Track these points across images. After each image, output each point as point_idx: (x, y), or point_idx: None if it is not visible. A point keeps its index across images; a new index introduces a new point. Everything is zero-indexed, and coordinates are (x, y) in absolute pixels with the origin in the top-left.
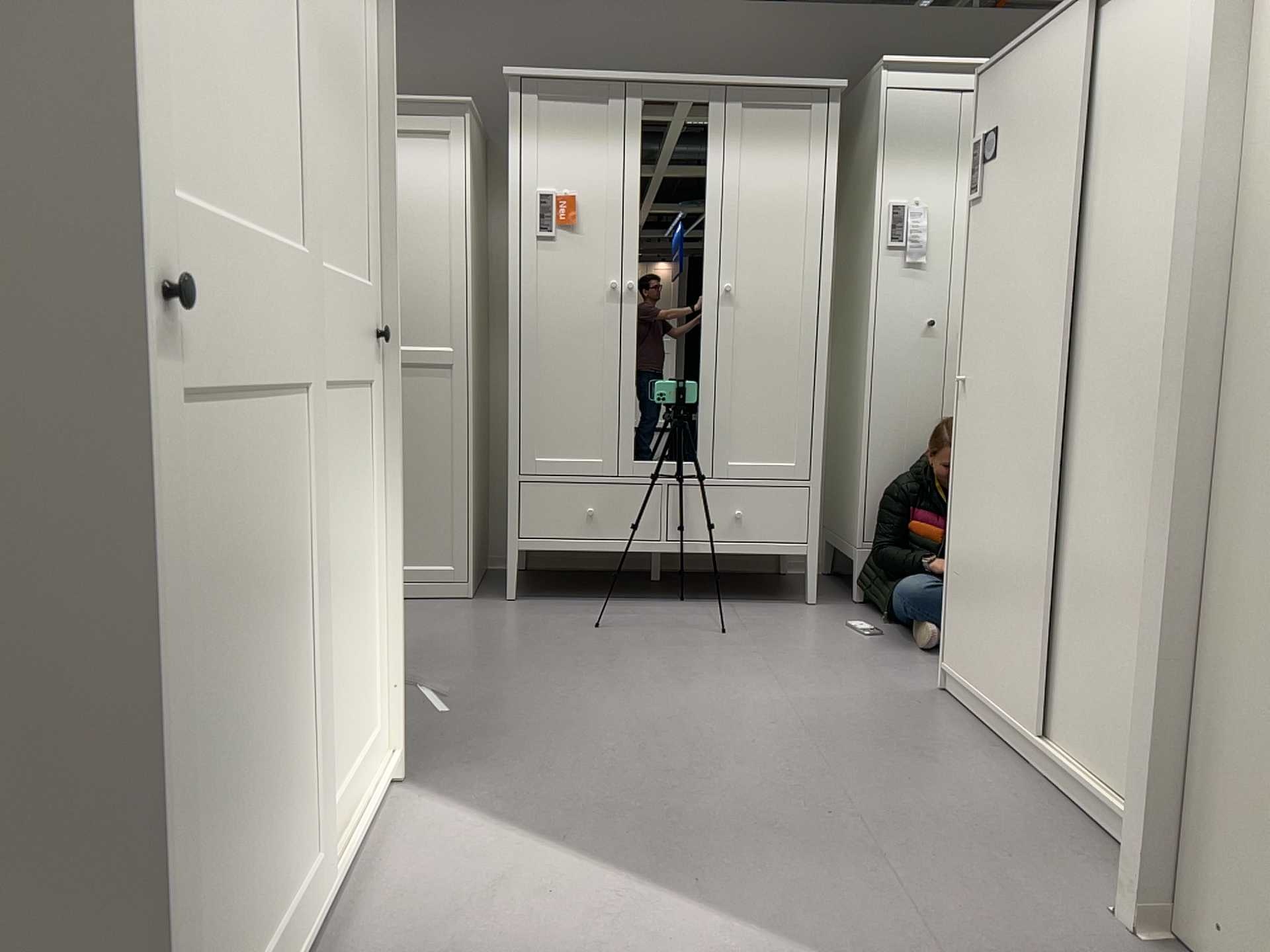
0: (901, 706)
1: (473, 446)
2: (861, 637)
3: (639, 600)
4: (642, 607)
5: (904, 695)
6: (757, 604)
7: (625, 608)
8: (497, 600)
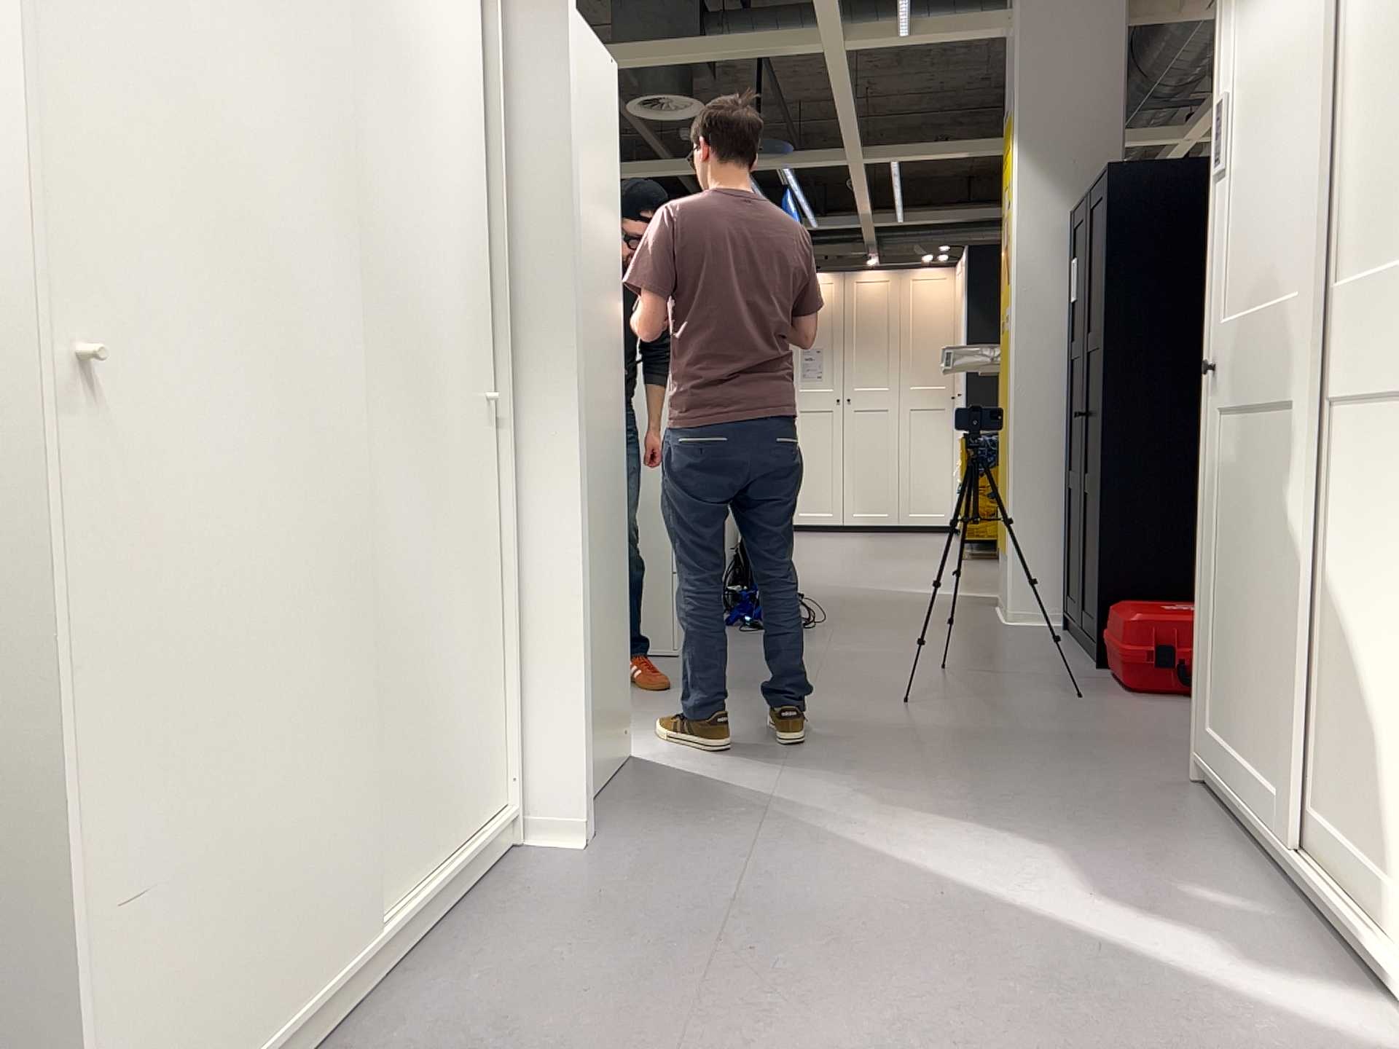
0: None
1: None
2: None
3: None
4: None
5: None
6: None
7: None
8: None
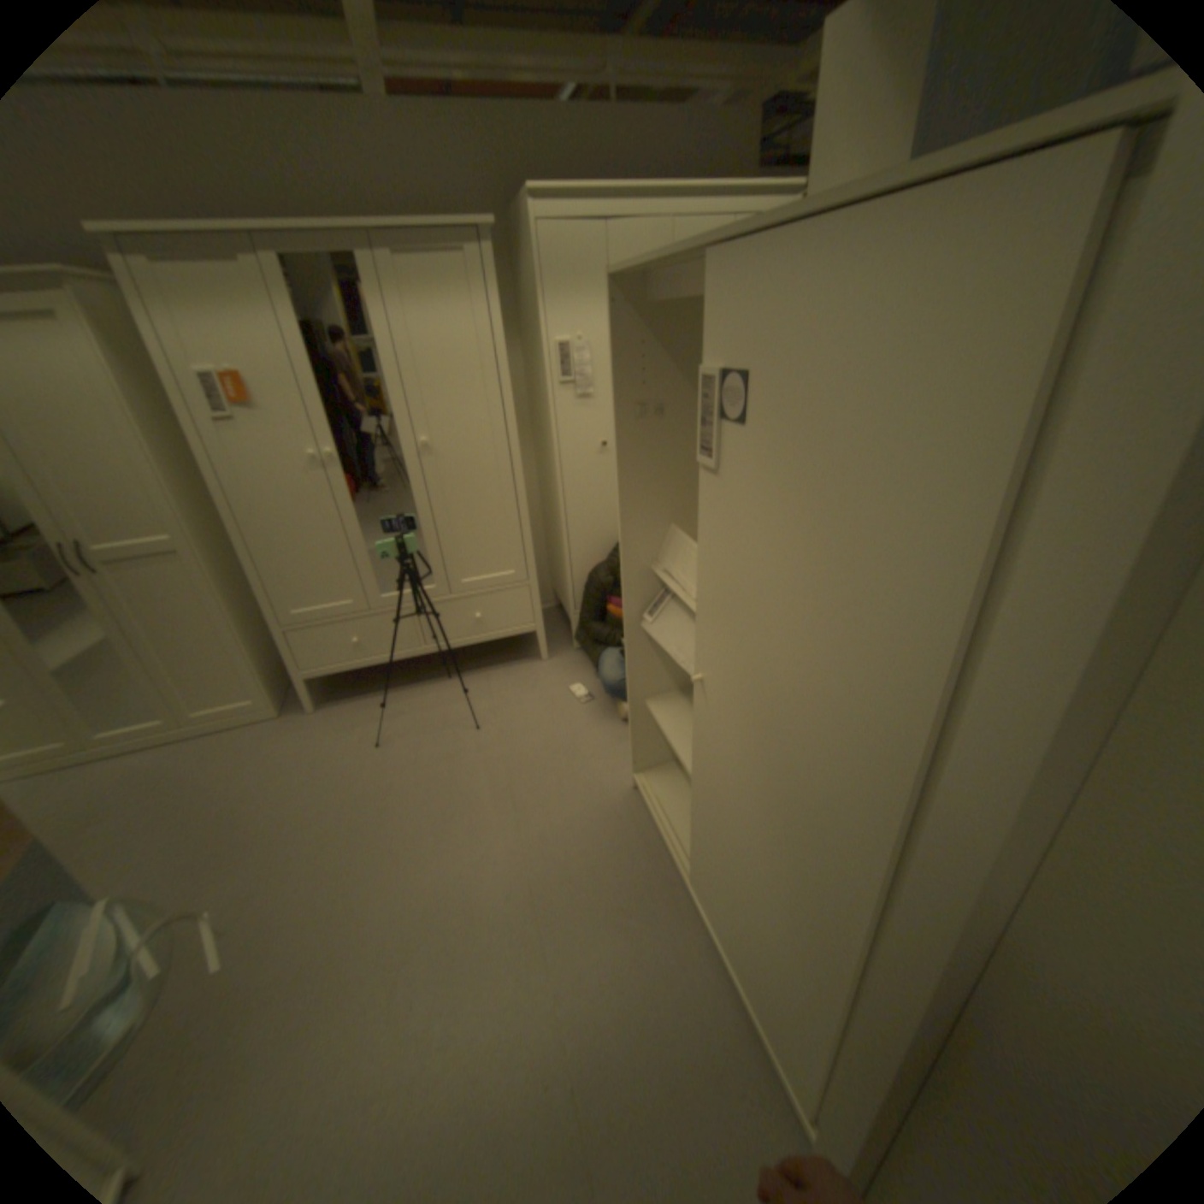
0: (602, 821)
1: (231, 608)
2: (576, 706)
3: (415, 683)
4: (416, 696)
5: (605, 800)
6: (504, 668)
7: (402, 702)
8: (300, 712)
